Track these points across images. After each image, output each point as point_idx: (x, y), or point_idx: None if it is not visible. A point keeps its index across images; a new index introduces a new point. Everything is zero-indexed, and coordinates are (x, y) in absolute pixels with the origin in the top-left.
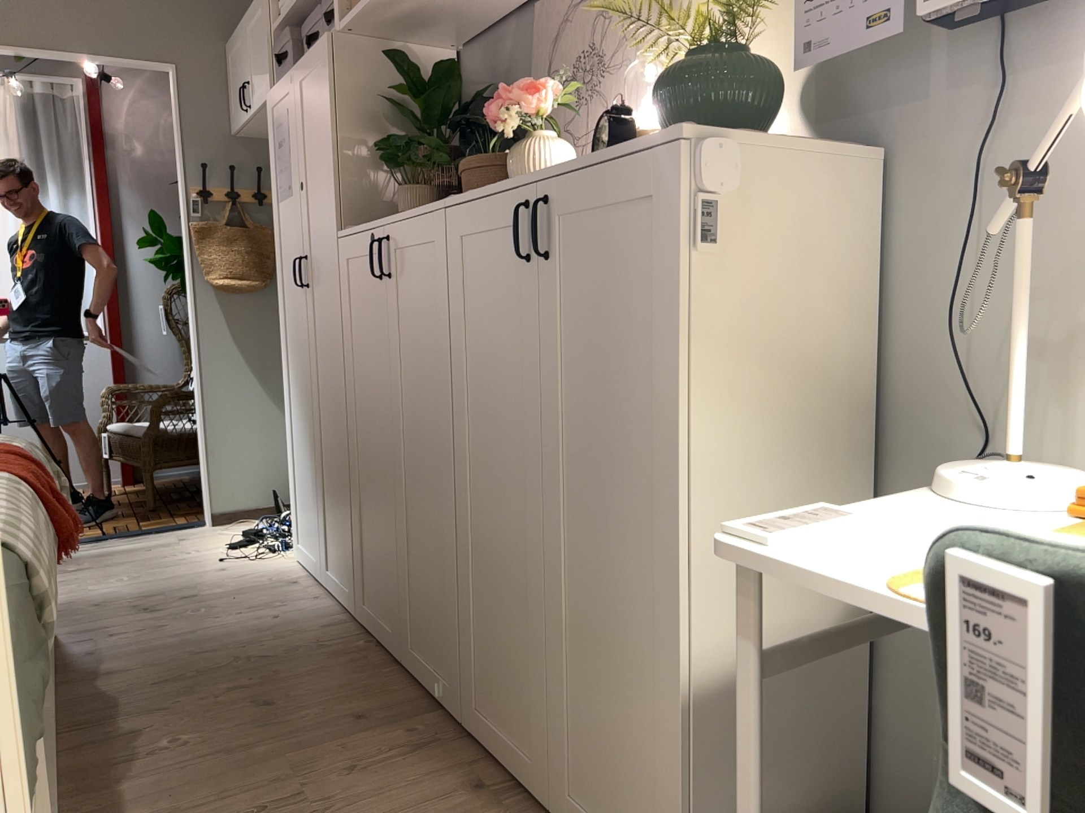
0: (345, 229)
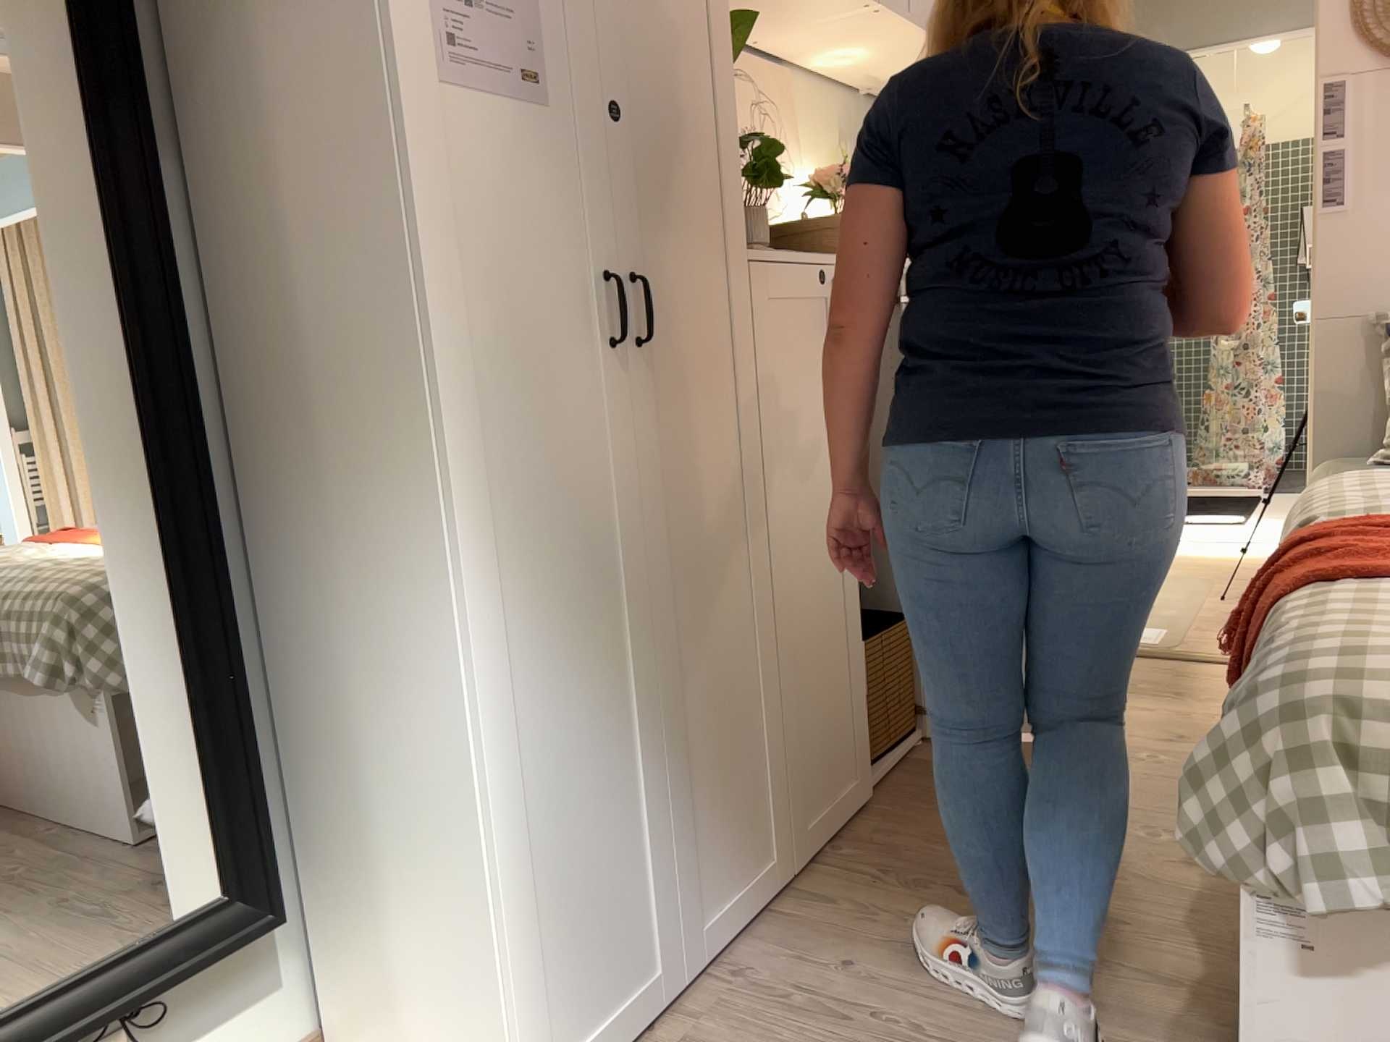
0: (752, 245)
